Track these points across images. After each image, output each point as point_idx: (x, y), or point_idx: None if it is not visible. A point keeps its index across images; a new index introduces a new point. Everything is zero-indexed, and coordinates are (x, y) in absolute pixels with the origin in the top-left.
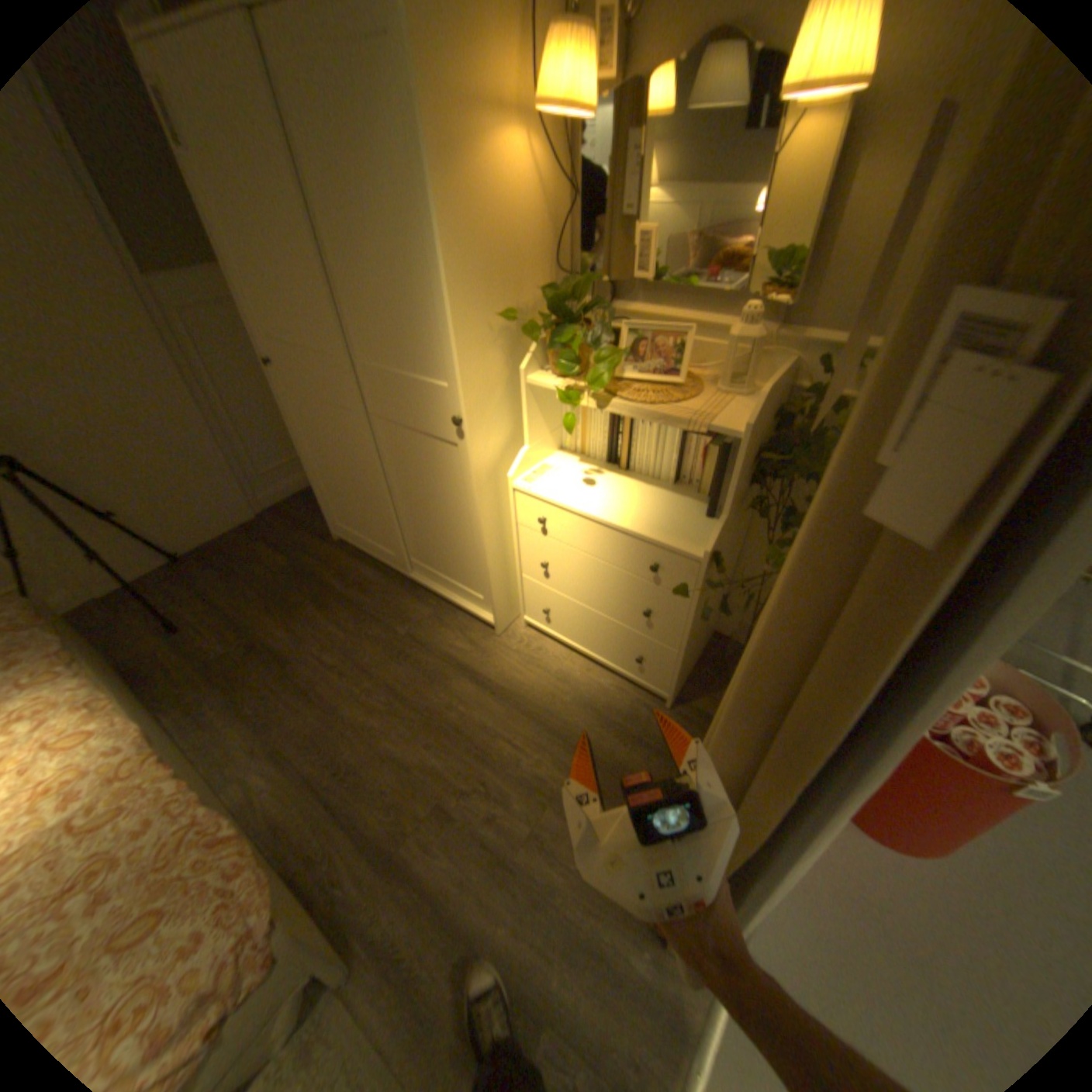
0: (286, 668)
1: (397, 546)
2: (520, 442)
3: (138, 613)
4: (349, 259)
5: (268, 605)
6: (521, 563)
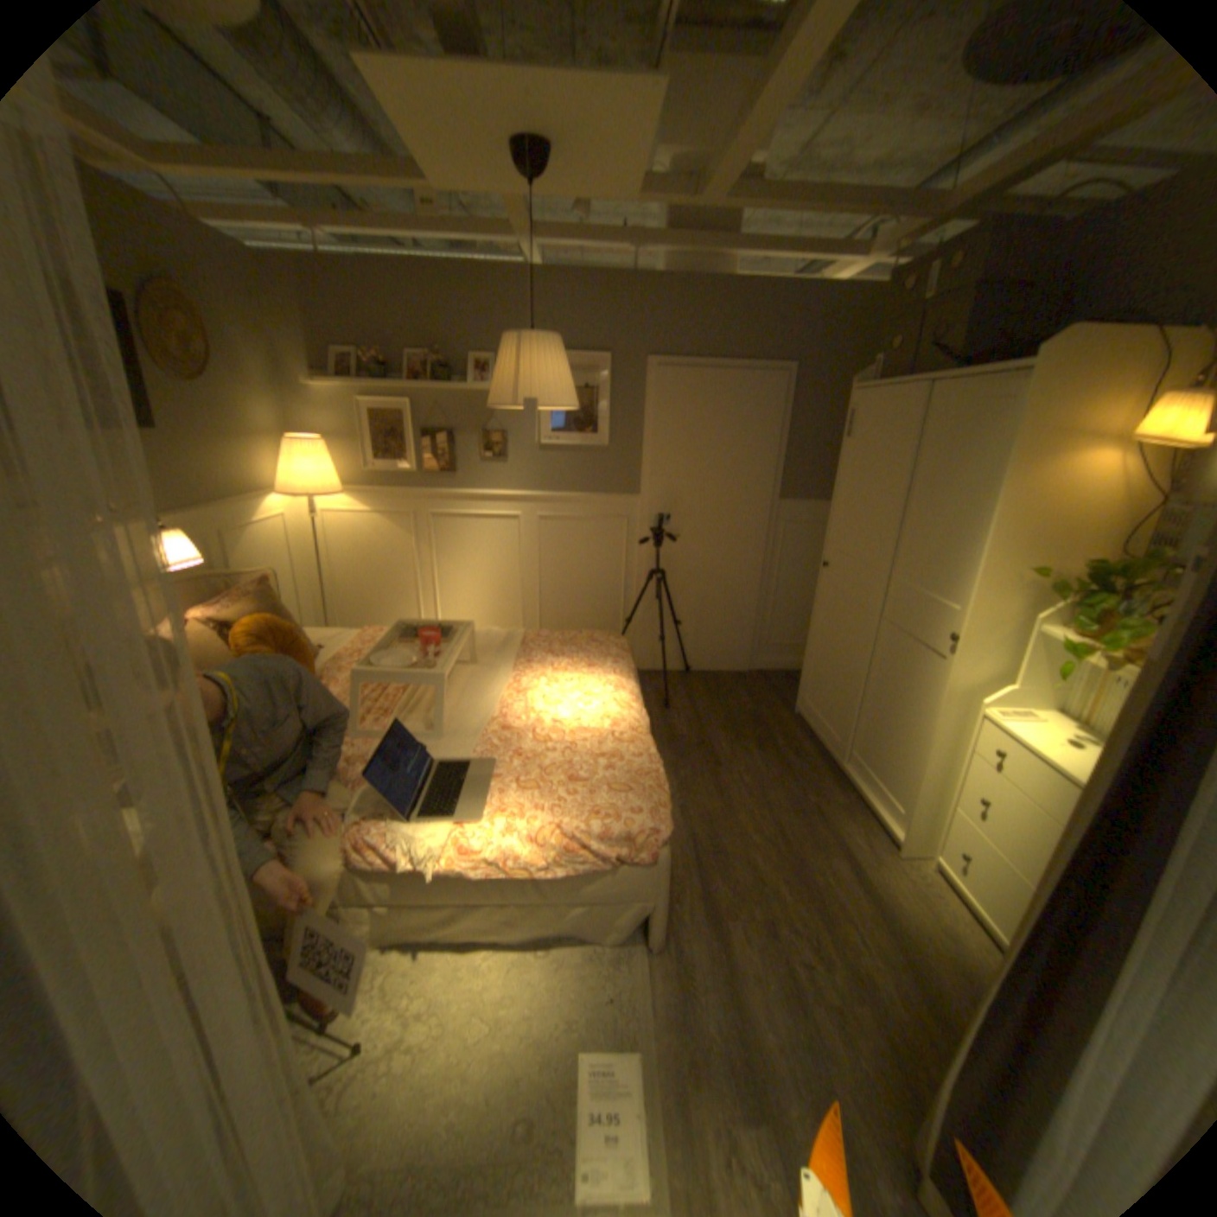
0: (717, 767)
1: (847, 733)
2: (1014, 683)
3: (653, 687)
4: (925, 511)
5: (726, 725)
6: (961, 796)
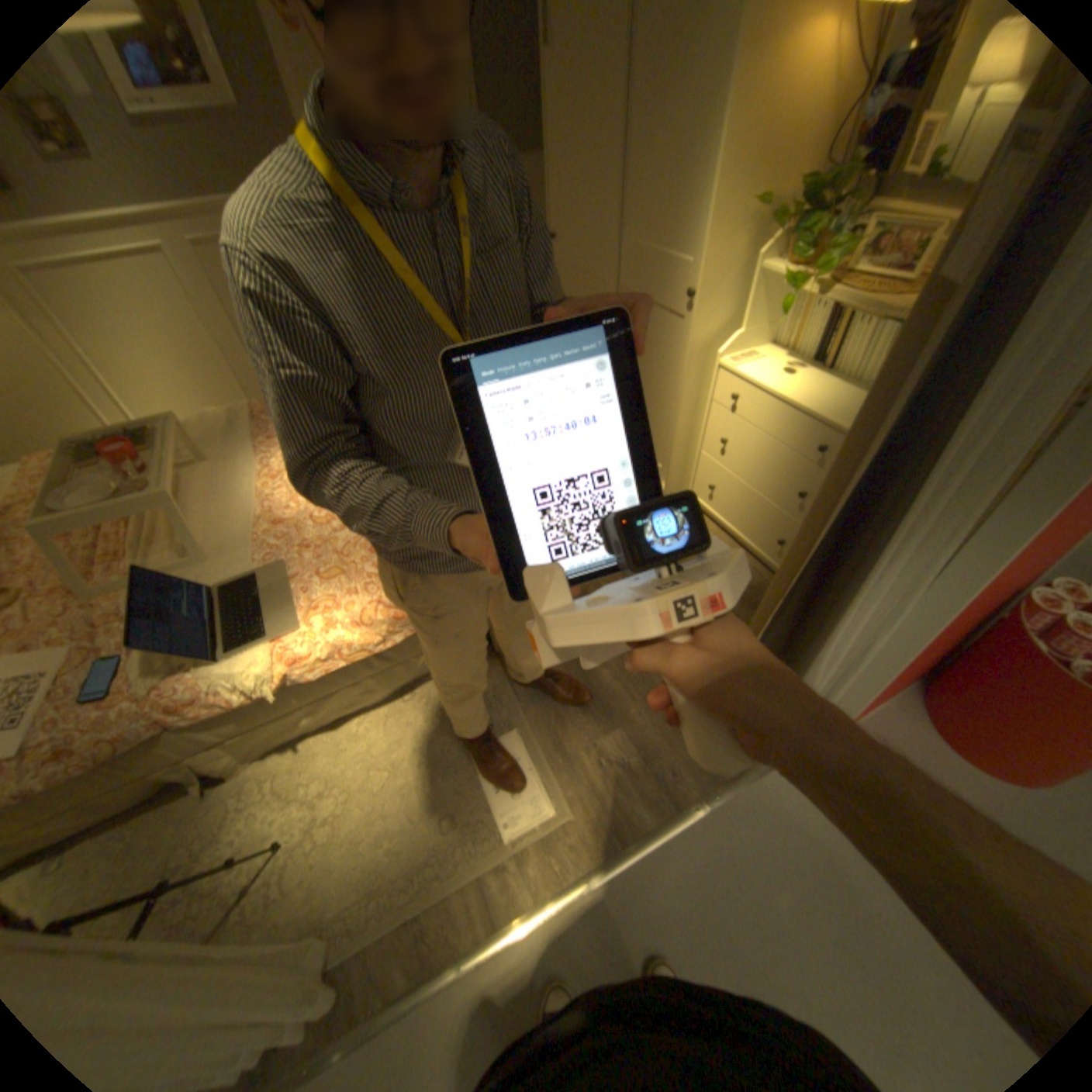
0: None
1: None
2: (738, 326)
3: None
4: (646, 143)
5: None
6: (703, 440)
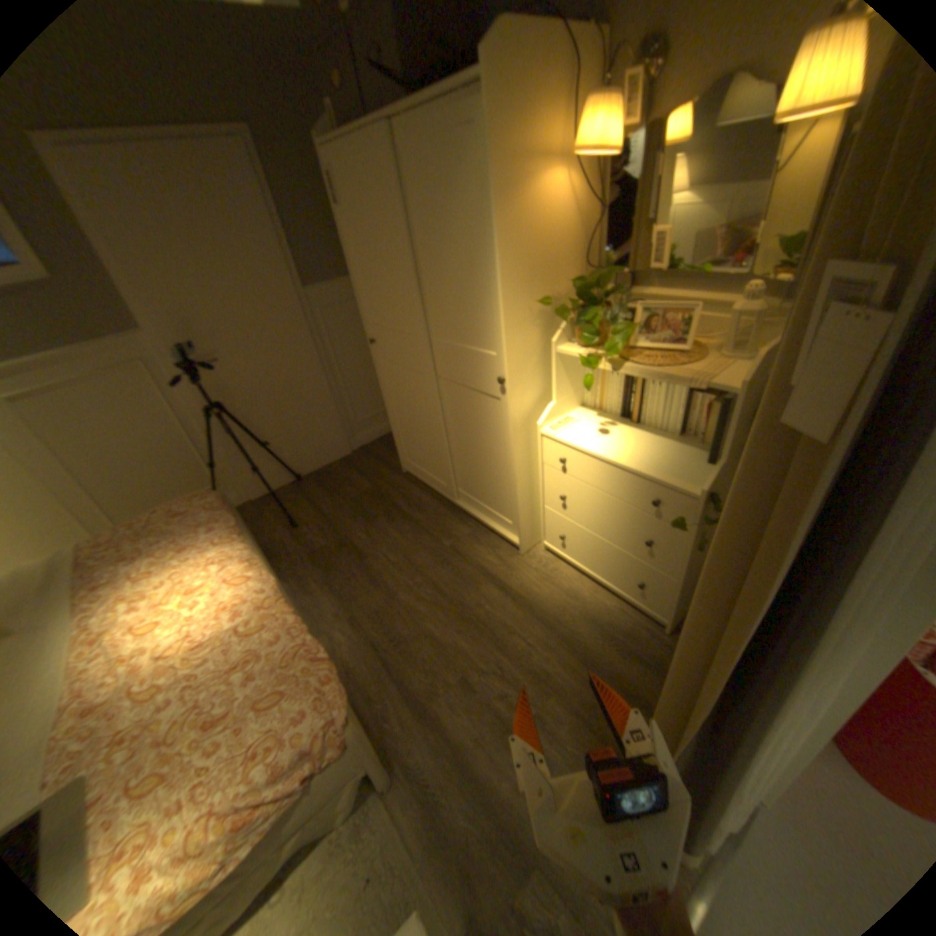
0: (365, 560)
1: (449, 478)
2: (550, 398)
3: (275, 513)
4: (435, 268)
5: (356, 515)
6: (545, 496)
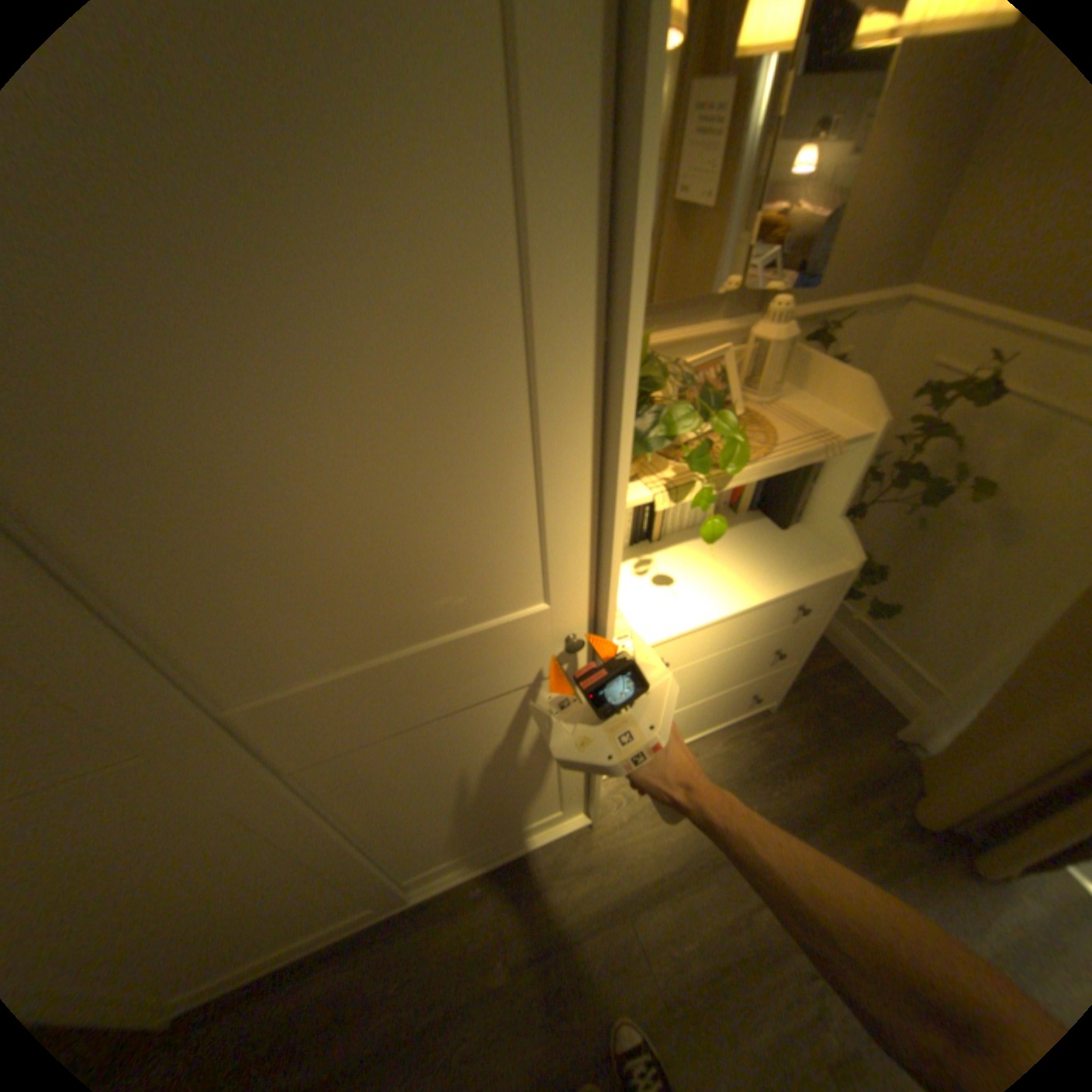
0: None
1: (379, 899)
2: None
3: None
4: (178, 502)
5: None
6: None
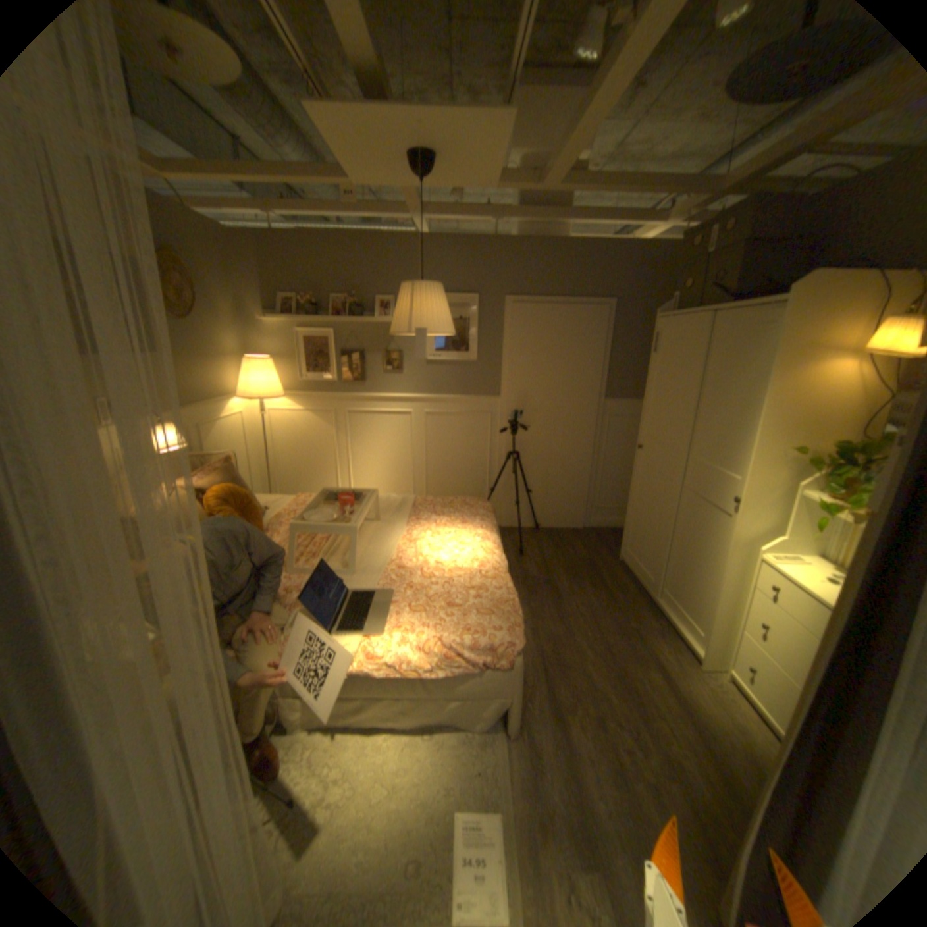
0: (560, 600)
1: (659, 575)
2: (784, 535)
3: (511, 540)
4: (712, 406)
5: (566, 569)
6: (747, 622)
